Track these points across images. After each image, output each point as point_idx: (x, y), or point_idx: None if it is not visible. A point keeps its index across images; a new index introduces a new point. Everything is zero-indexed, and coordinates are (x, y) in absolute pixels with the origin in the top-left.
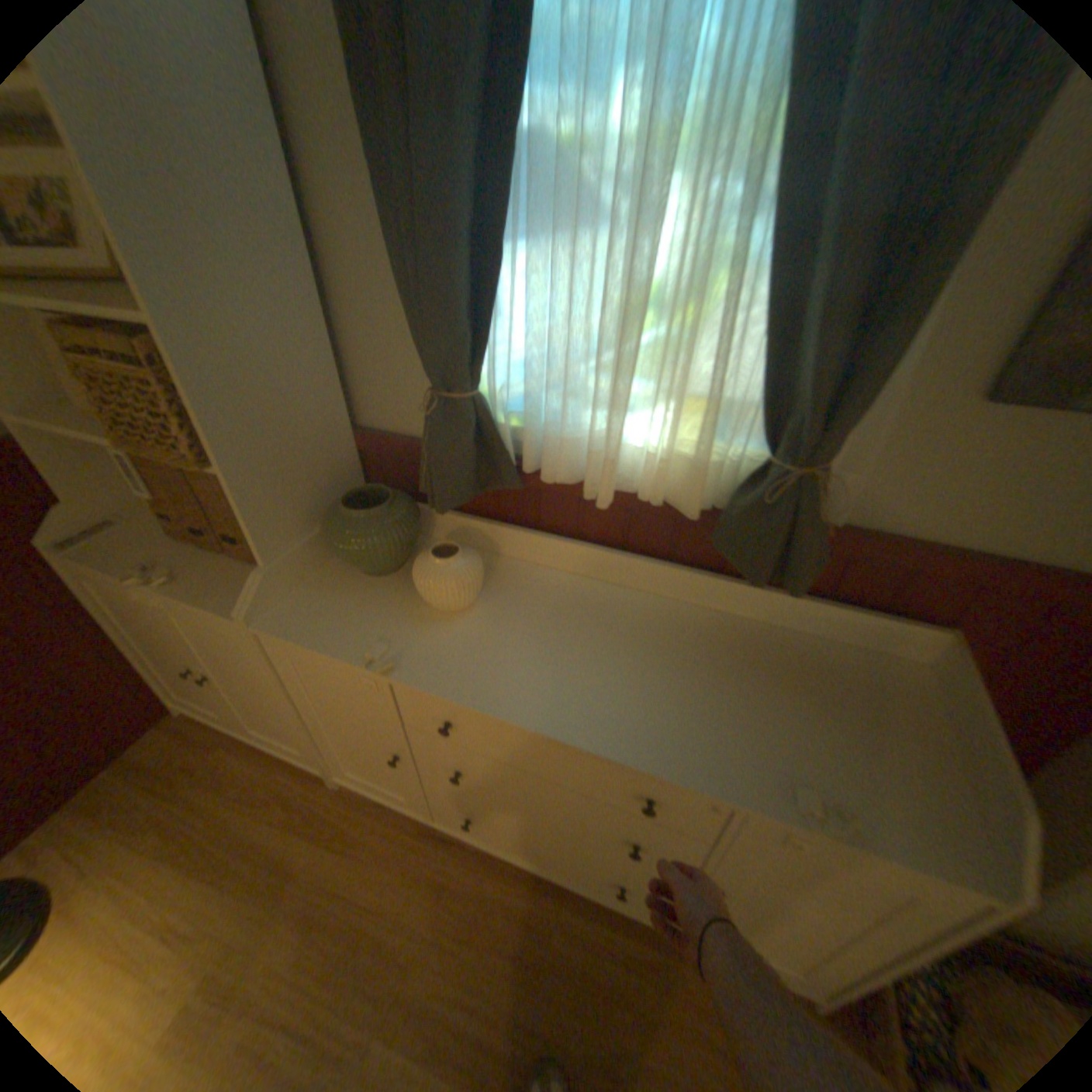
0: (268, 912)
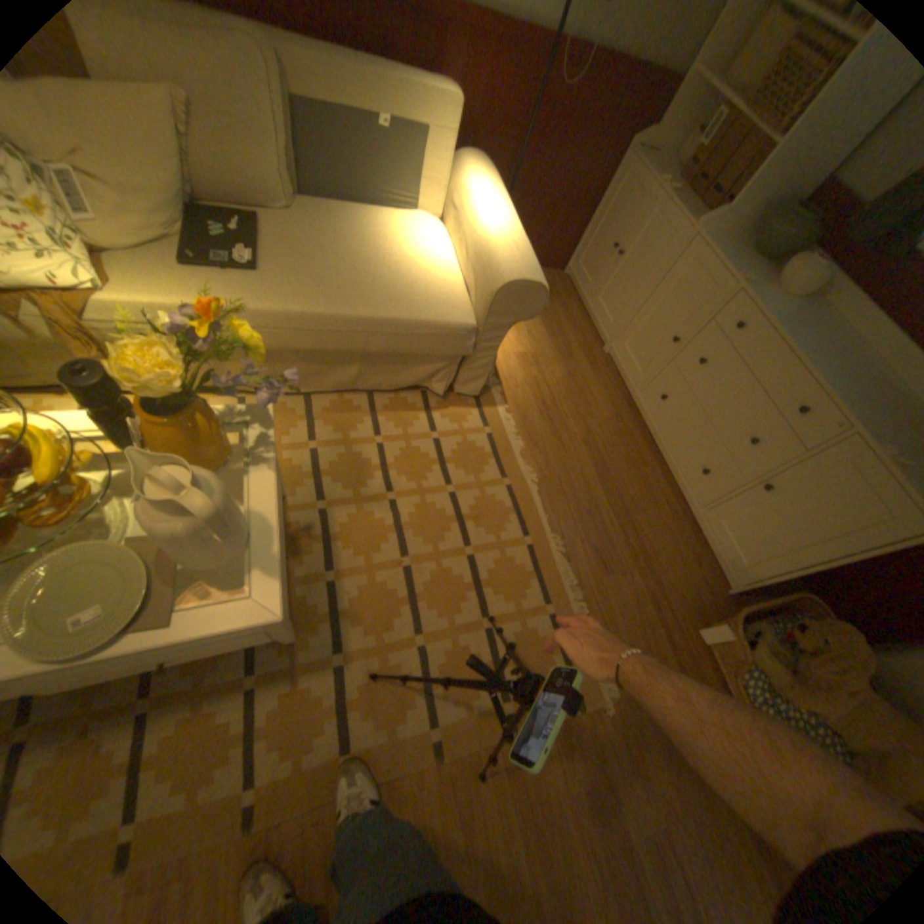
0: (560, 361)
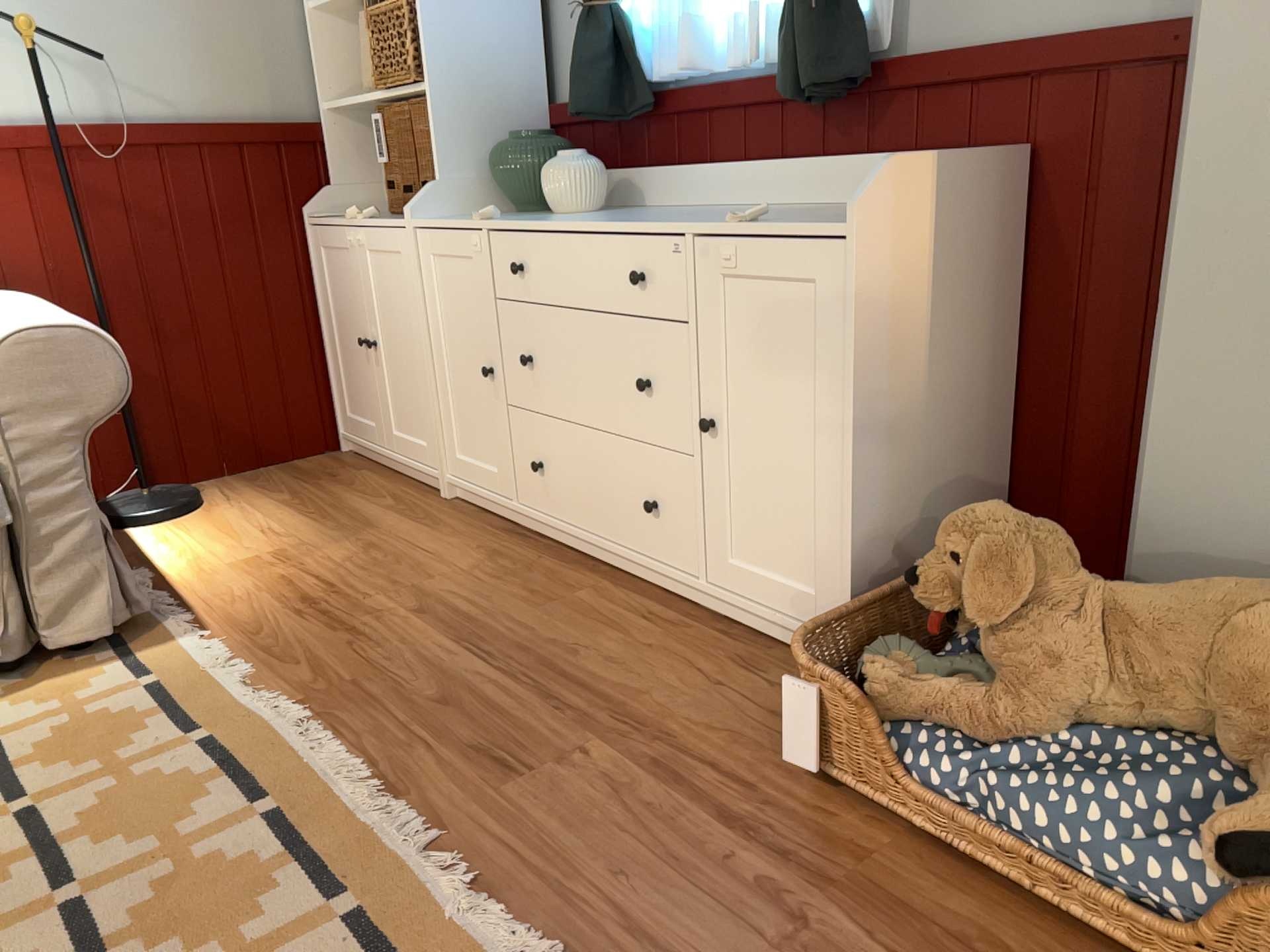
0: (344, 537)
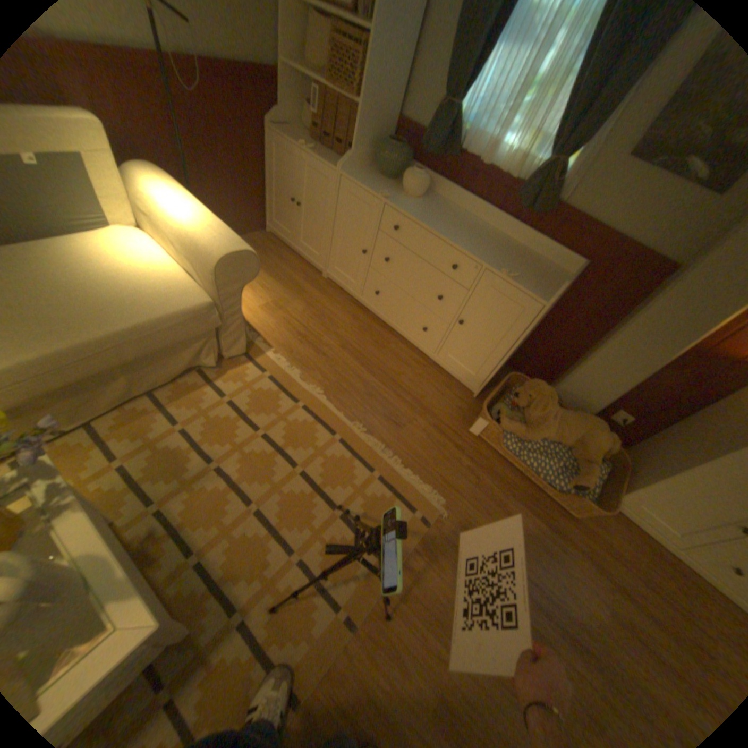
0: (295, 297)
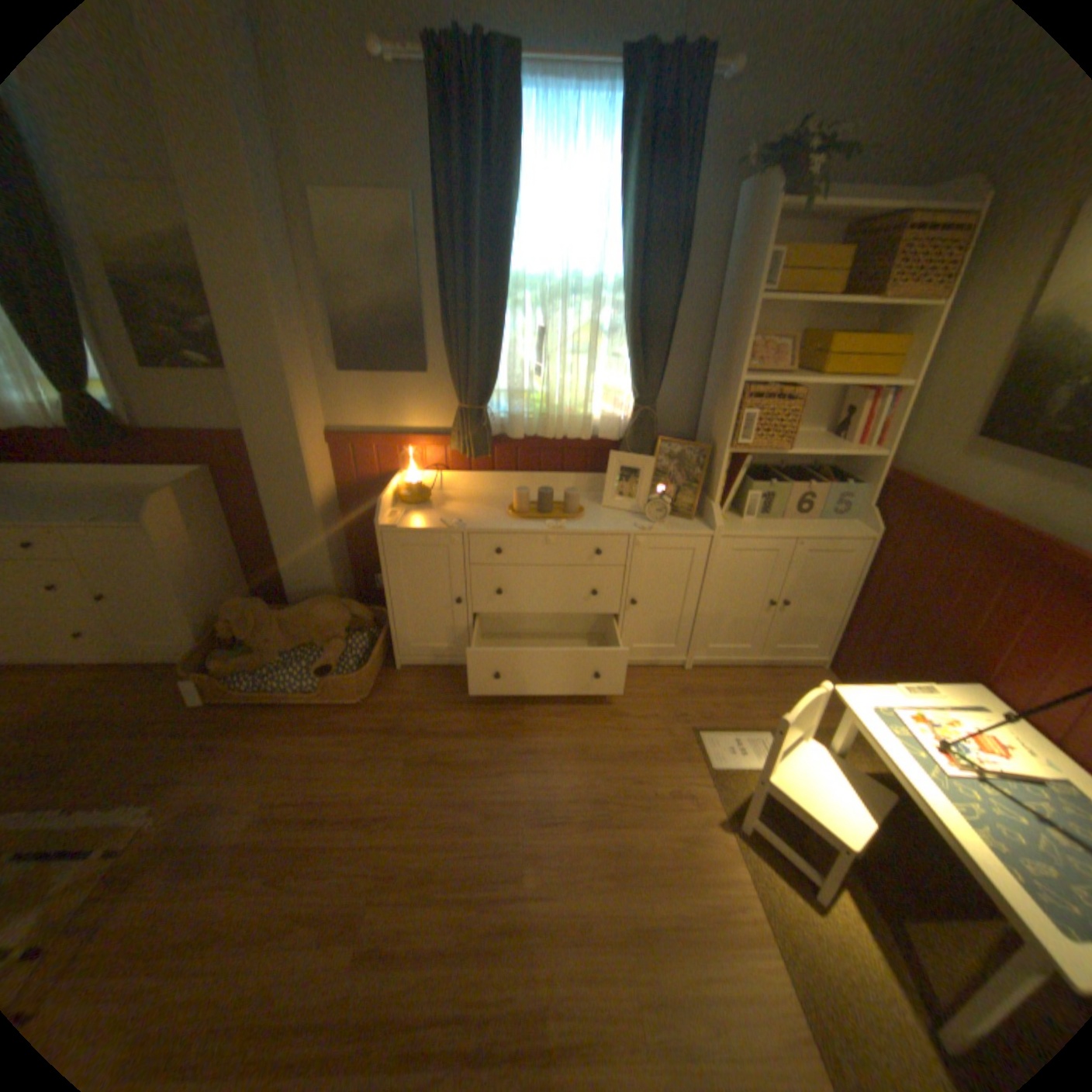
0: None
